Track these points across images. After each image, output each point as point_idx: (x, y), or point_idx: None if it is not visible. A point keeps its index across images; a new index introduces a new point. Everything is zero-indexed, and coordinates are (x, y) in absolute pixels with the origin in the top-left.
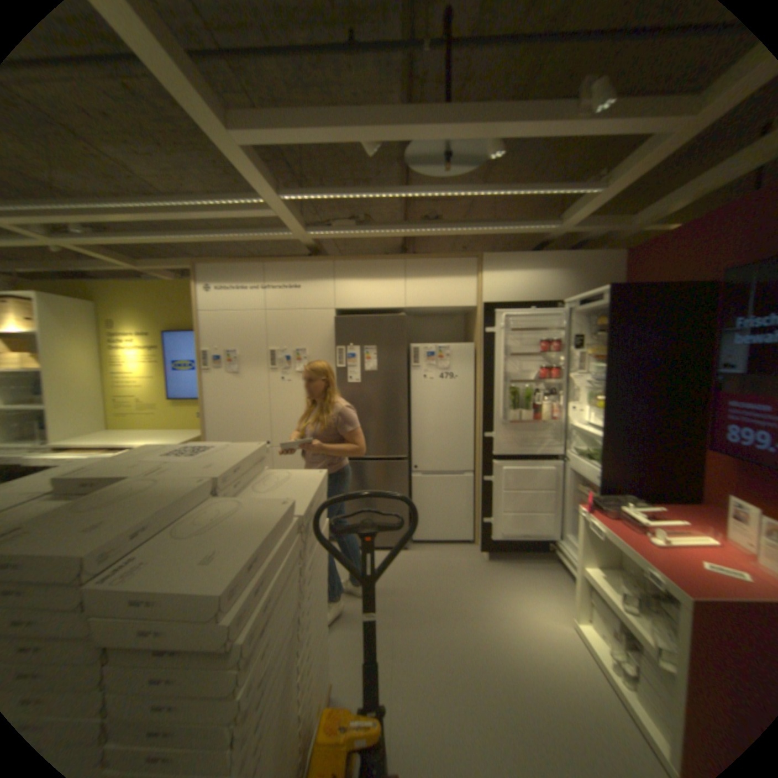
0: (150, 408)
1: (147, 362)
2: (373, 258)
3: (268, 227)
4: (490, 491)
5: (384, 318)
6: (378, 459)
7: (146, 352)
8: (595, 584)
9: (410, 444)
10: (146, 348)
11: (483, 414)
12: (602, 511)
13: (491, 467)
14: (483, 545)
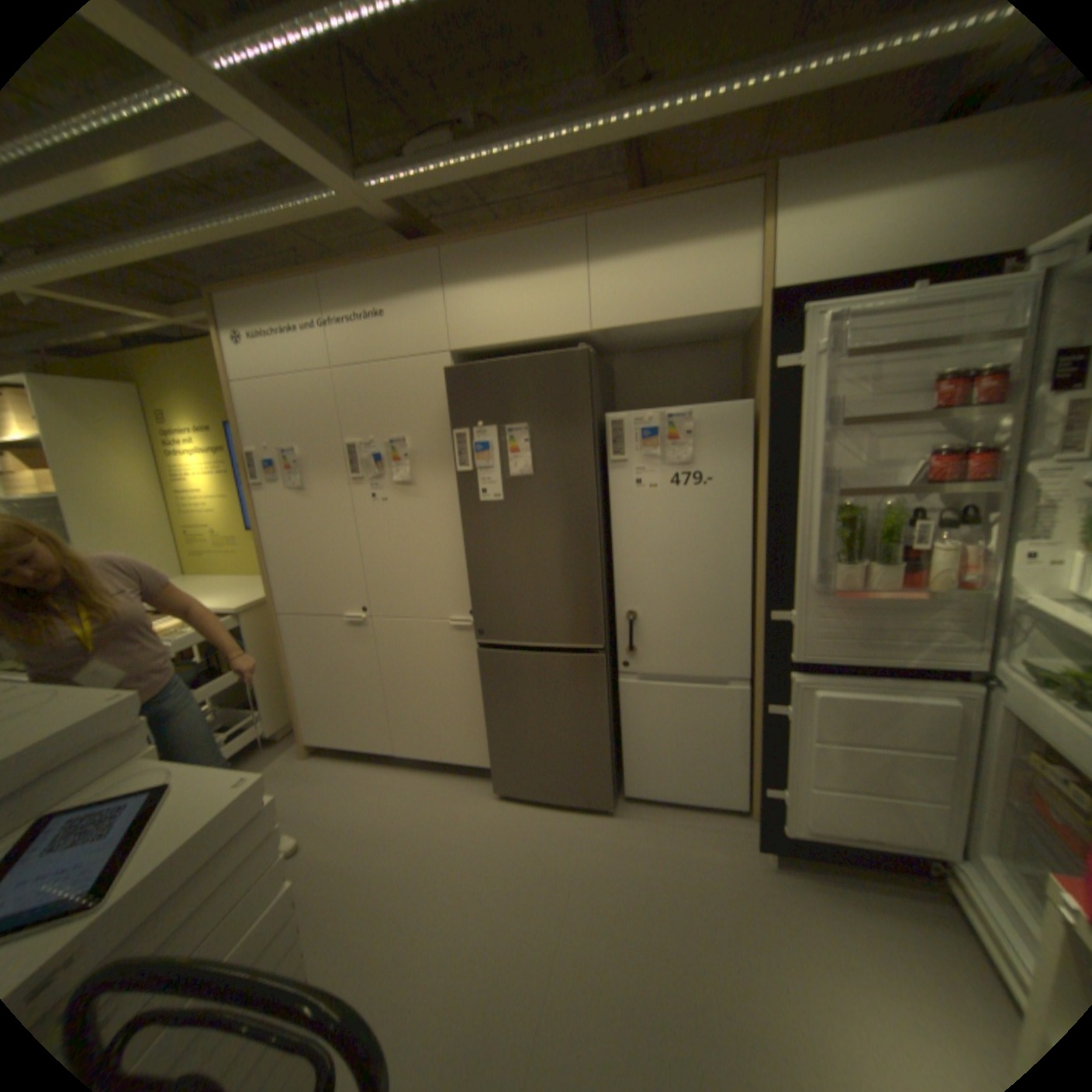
0: (233, 543)
1: (218, 472)
2: (516, 224)
3: (296, 188)
4: (785, 737)
5: (543, 359)
6: (551, 649)
7: (214, 458)
8: None
9: (617, 619)
10: (213, 450)
11: (773, 563)
12: None
13: (788, 686)
14: (768, 840)
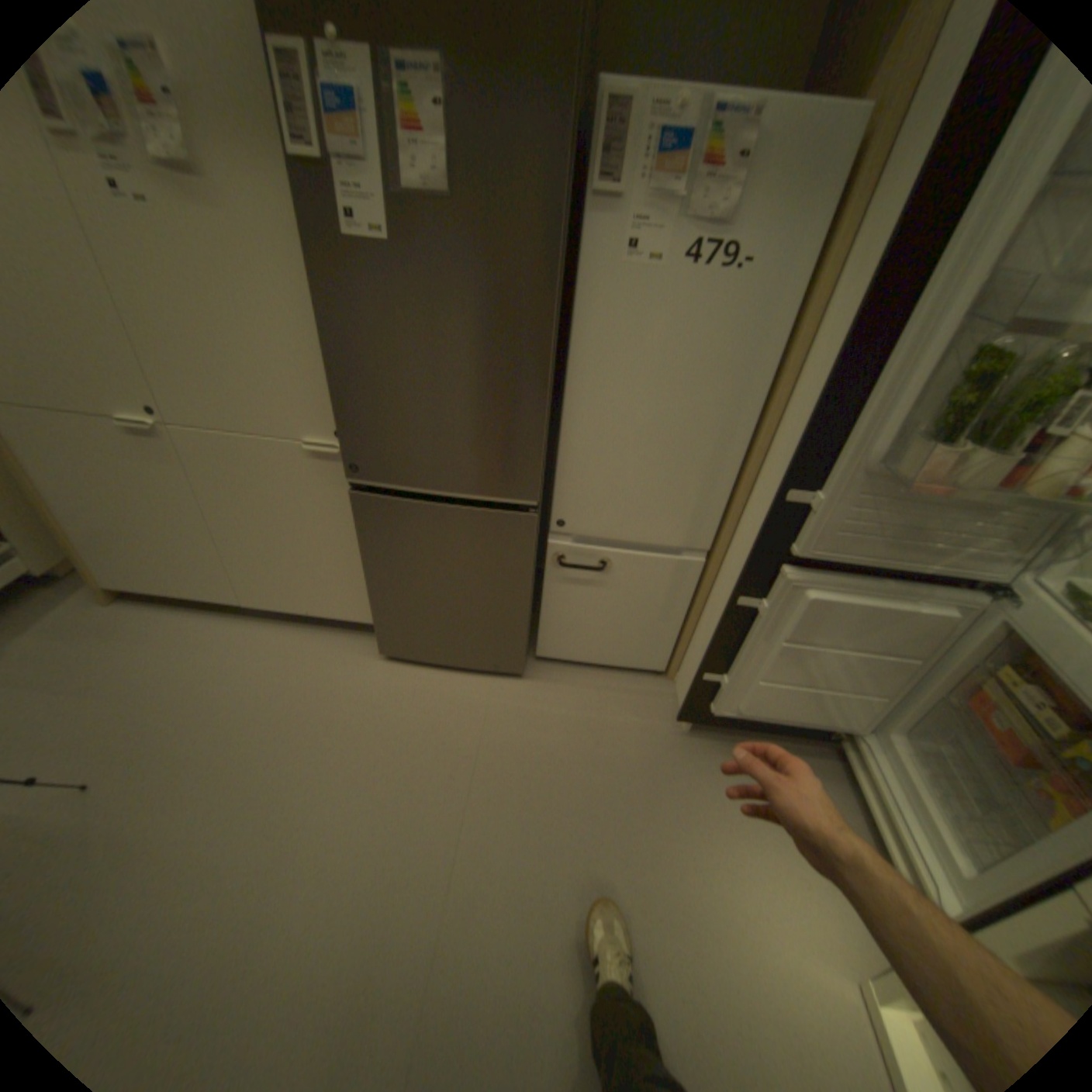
0: None
1: None
2: None
3: None
4: (746, 628)
5: None
6: (461, 499)
7: None
8: None
9: (556, 463)
10: None
11: (802, 414)
12: None
13: (772, 578)
14: (689, 712)
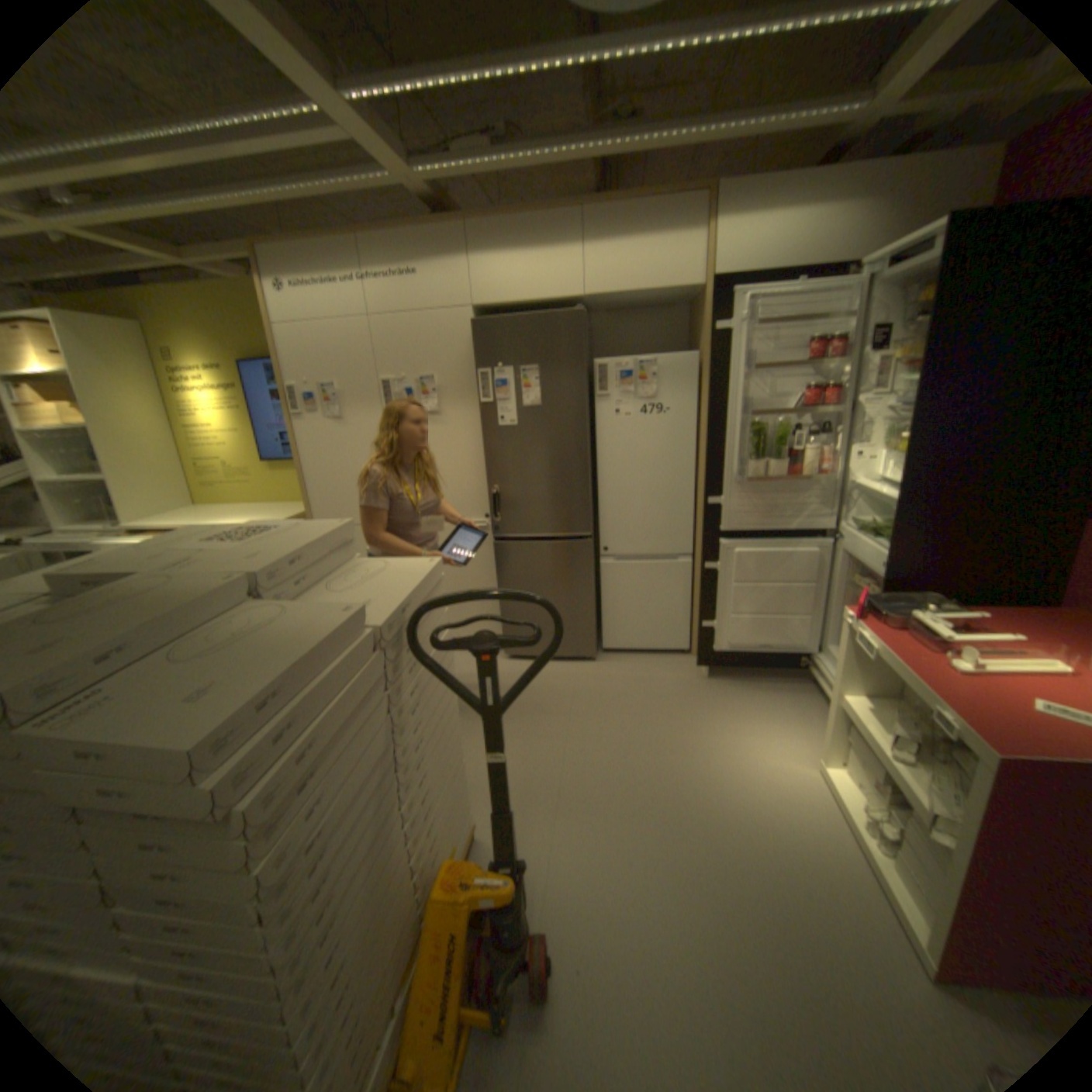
0: (245, 474)
1: (229, 408)
2: (529, 208)
3: (352, 166)
4: (715, 584)
5: (550, 316)
6: (551, 540)
7: (225, 394)
8: (856, 719)
9: (598, 517)
10: (223, 387)
11: (709, 468)
12: (882, 616)
13: (717, 549)
14: (702, 657)
